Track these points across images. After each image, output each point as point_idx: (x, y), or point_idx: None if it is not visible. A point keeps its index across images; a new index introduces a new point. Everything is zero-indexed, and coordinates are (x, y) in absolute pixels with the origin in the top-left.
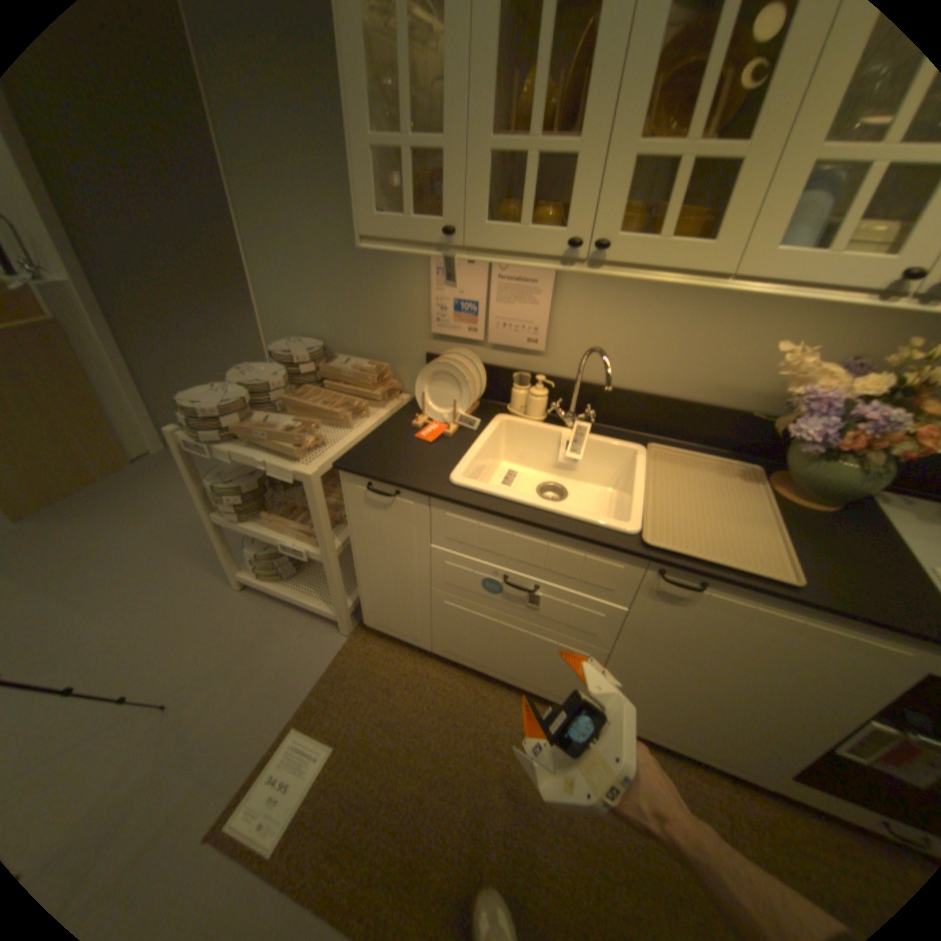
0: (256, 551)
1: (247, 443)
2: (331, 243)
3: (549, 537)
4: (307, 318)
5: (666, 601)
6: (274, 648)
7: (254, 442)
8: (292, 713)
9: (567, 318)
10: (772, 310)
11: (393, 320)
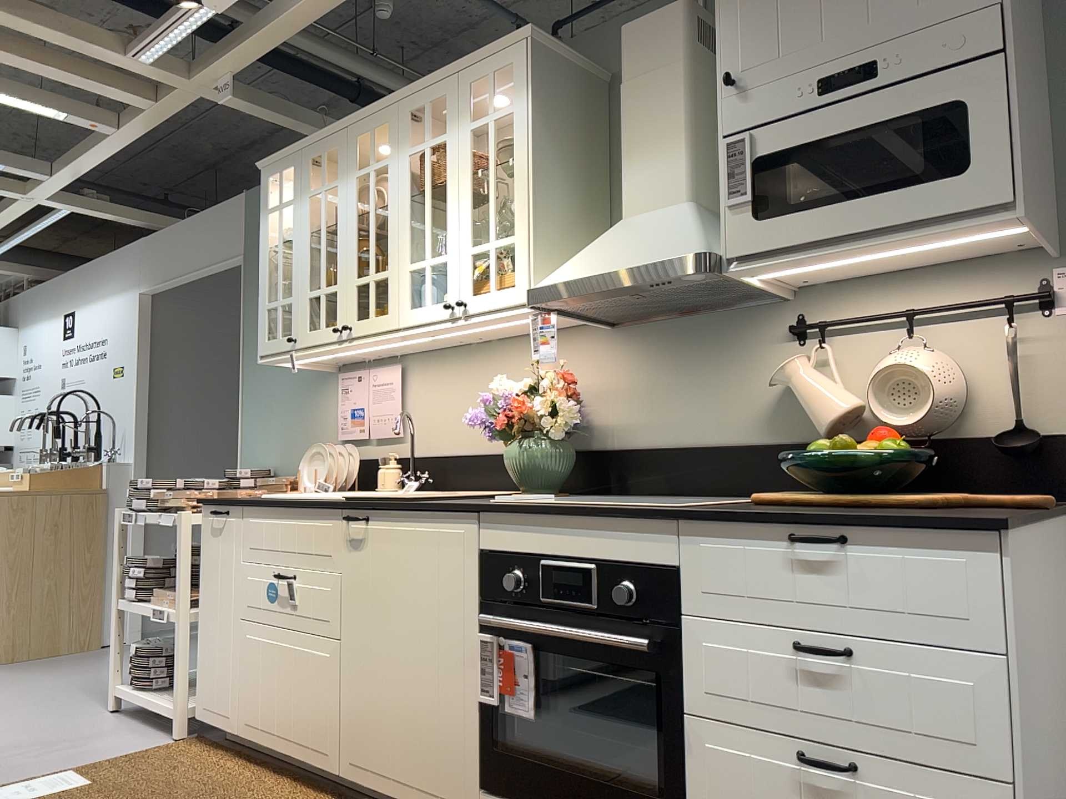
0: (142, 646)
1: (162, 509)
2: (290, 388)
3: (296, 514)
4: (268, 451)
5: (354, 549)
6: (106, 738)
7: (166, 507)
8: (81, 766)
9: (414, 406)
10: (516, 368)
11: (318, 438)
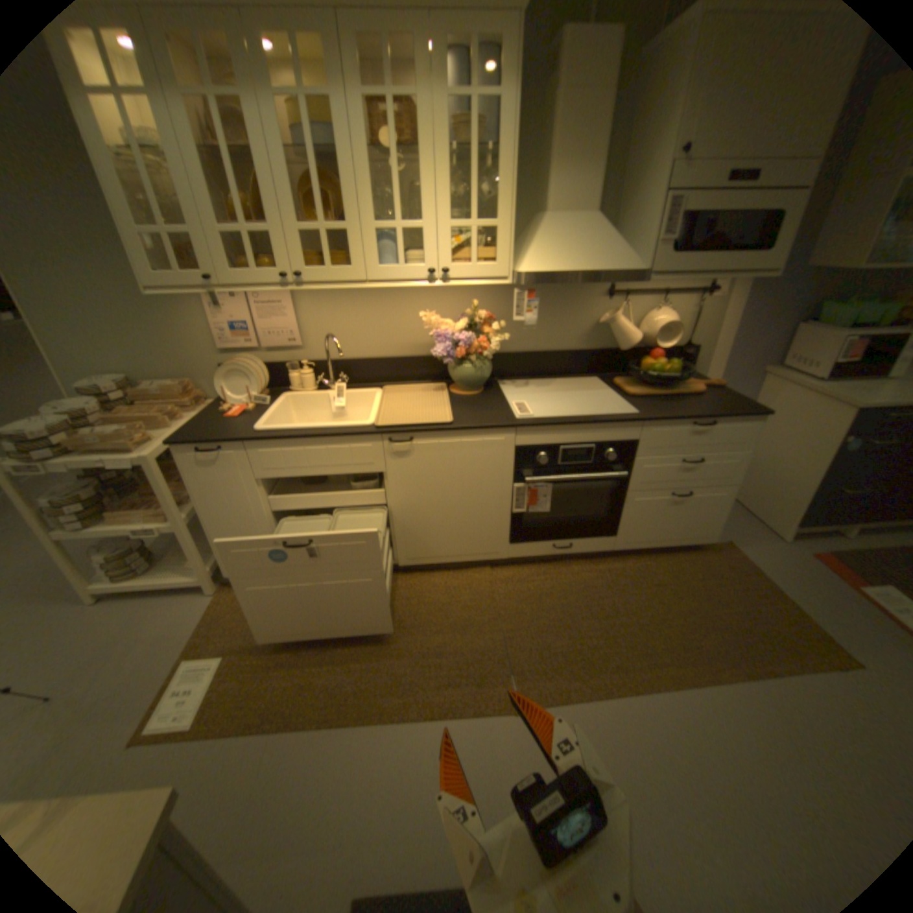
0: (106, 556)
1: (80, 453)
2: (115, 297)
3: (327, 442)
4: (105, 359)
5: (401, 458)
6: (147, 626)
7: (87, 450)
8: (179, 655)
9: (310, 322)
10: (416, 298)
11: (185, 346)
